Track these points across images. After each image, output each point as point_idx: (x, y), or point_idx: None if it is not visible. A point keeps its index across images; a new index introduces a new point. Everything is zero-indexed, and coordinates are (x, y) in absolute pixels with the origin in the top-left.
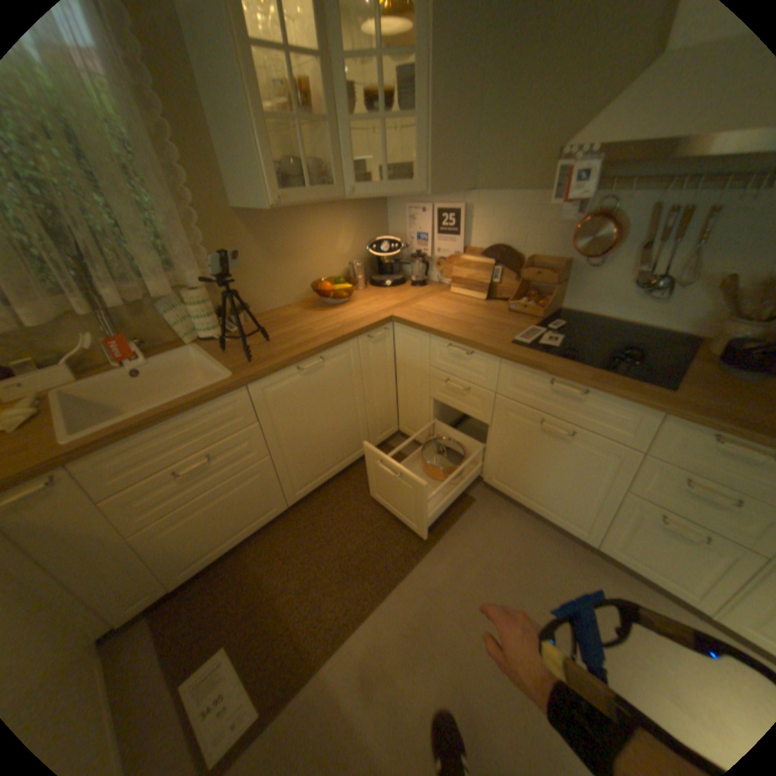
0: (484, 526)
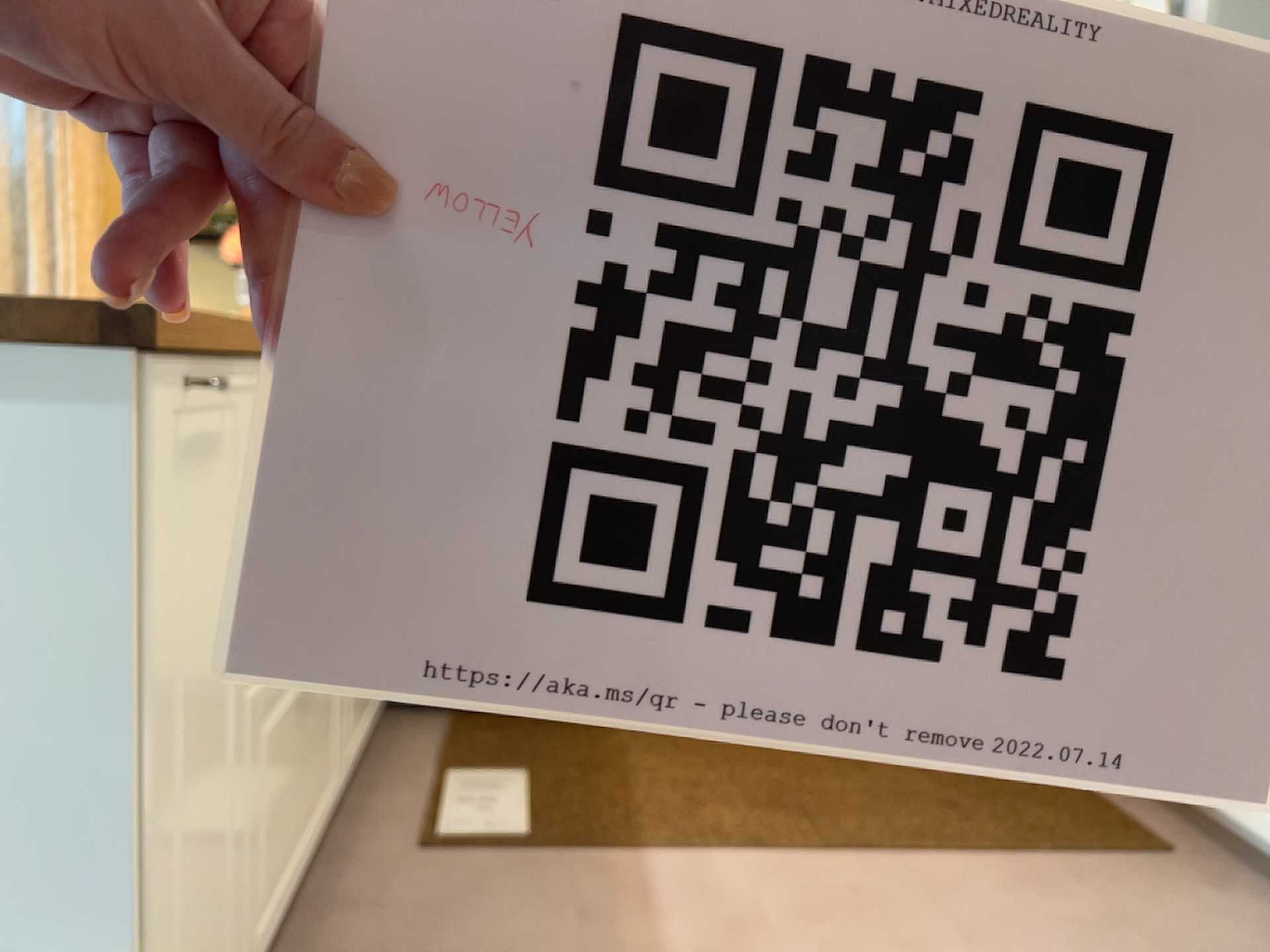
0: (1167, 892)
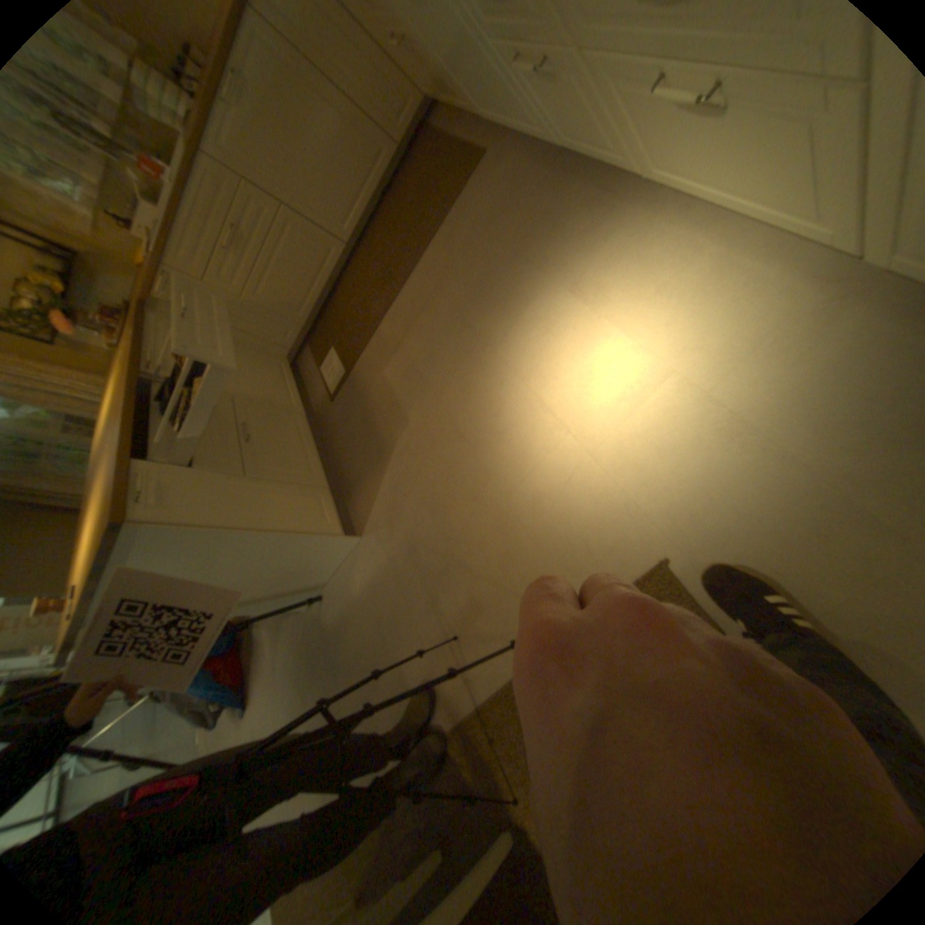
0: (485, 179)
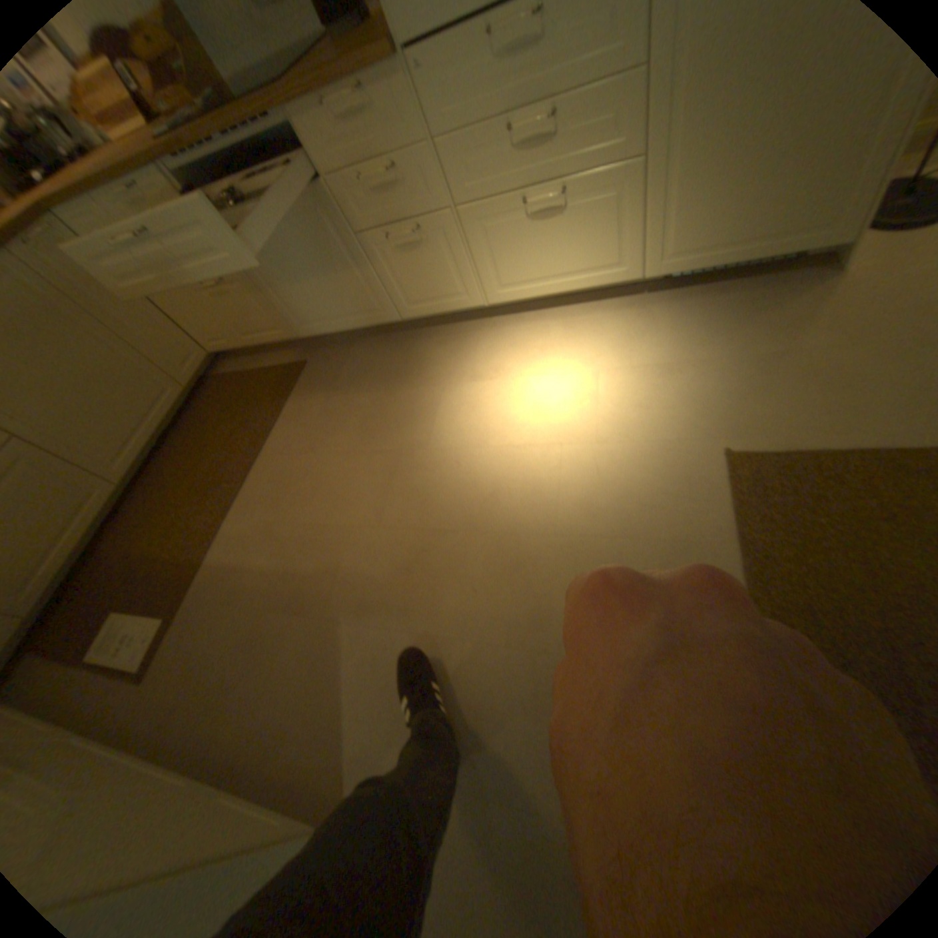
0: (318, 375)
